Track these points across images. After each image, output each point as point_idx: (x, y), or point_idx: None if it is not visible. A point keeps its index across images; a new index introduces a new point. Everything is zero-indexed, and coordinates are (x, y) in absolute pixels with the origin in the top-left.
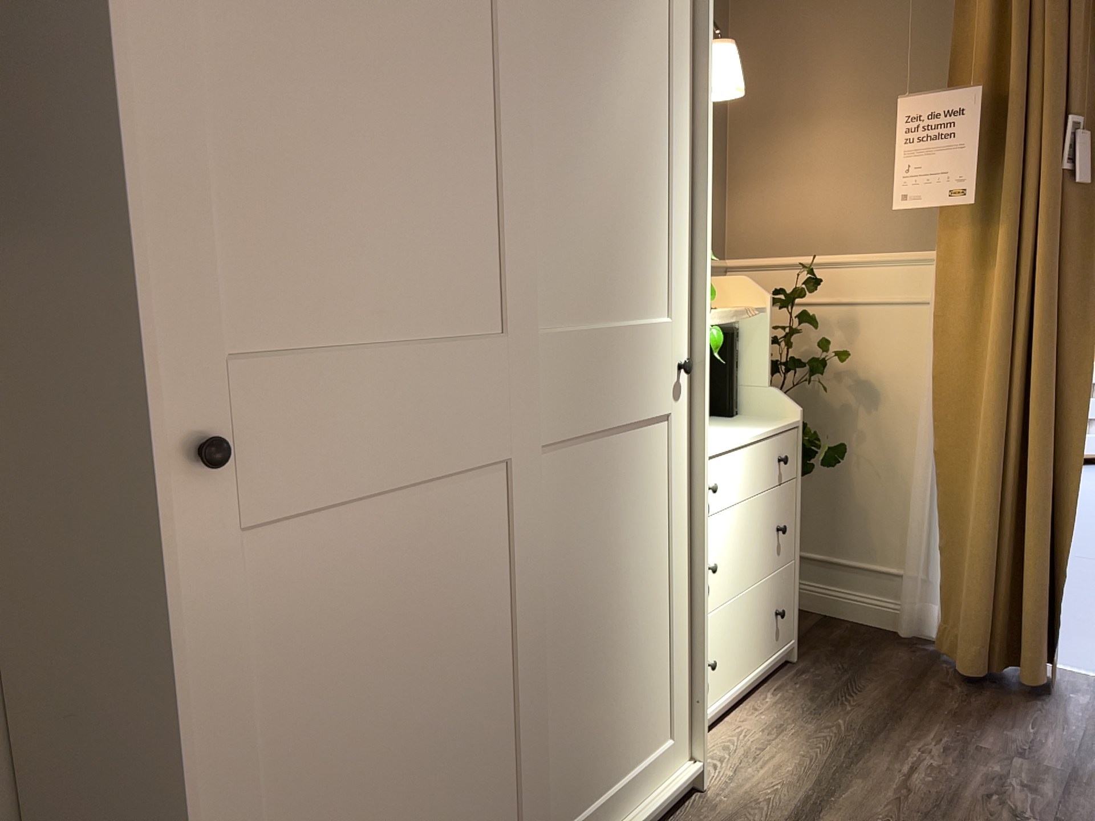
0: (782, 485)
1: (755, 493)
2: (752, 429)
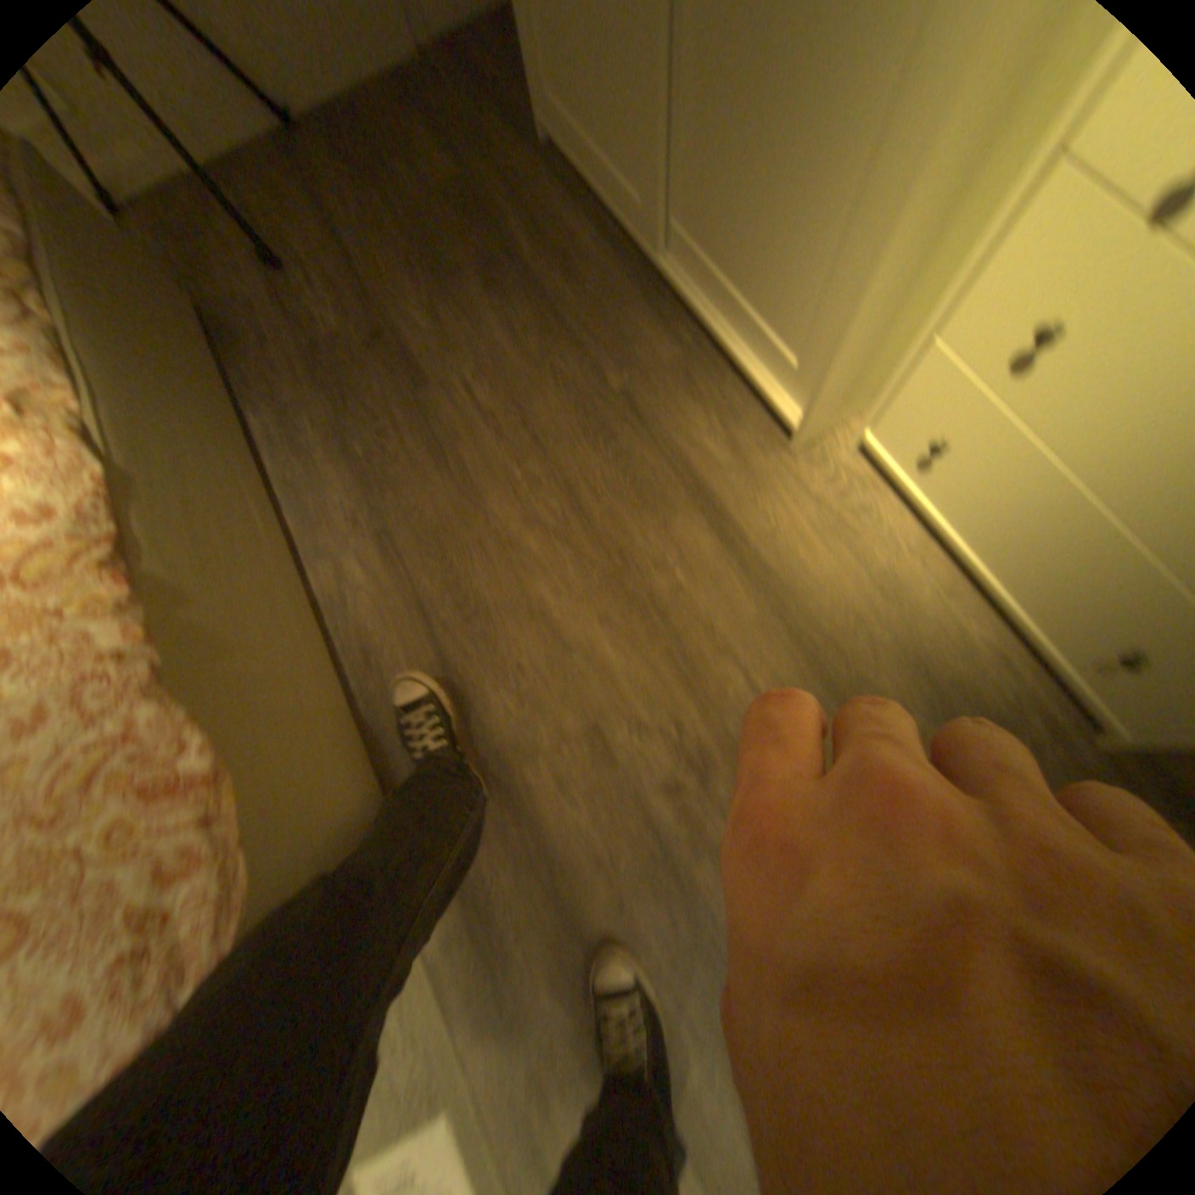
0: None
1: None
2: None
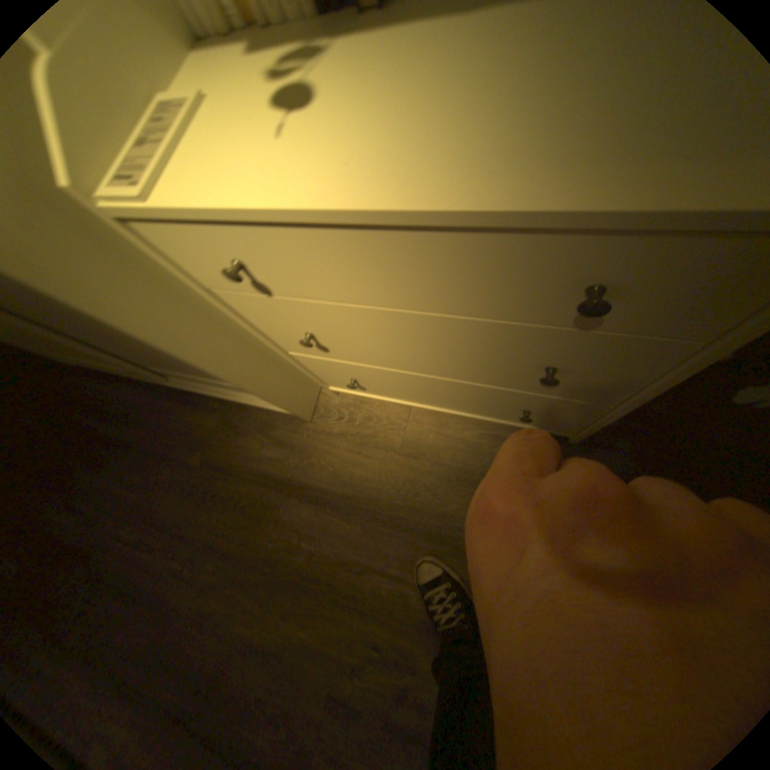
0: (585, 334)
1: (431, 313)
2: (500, 170)
